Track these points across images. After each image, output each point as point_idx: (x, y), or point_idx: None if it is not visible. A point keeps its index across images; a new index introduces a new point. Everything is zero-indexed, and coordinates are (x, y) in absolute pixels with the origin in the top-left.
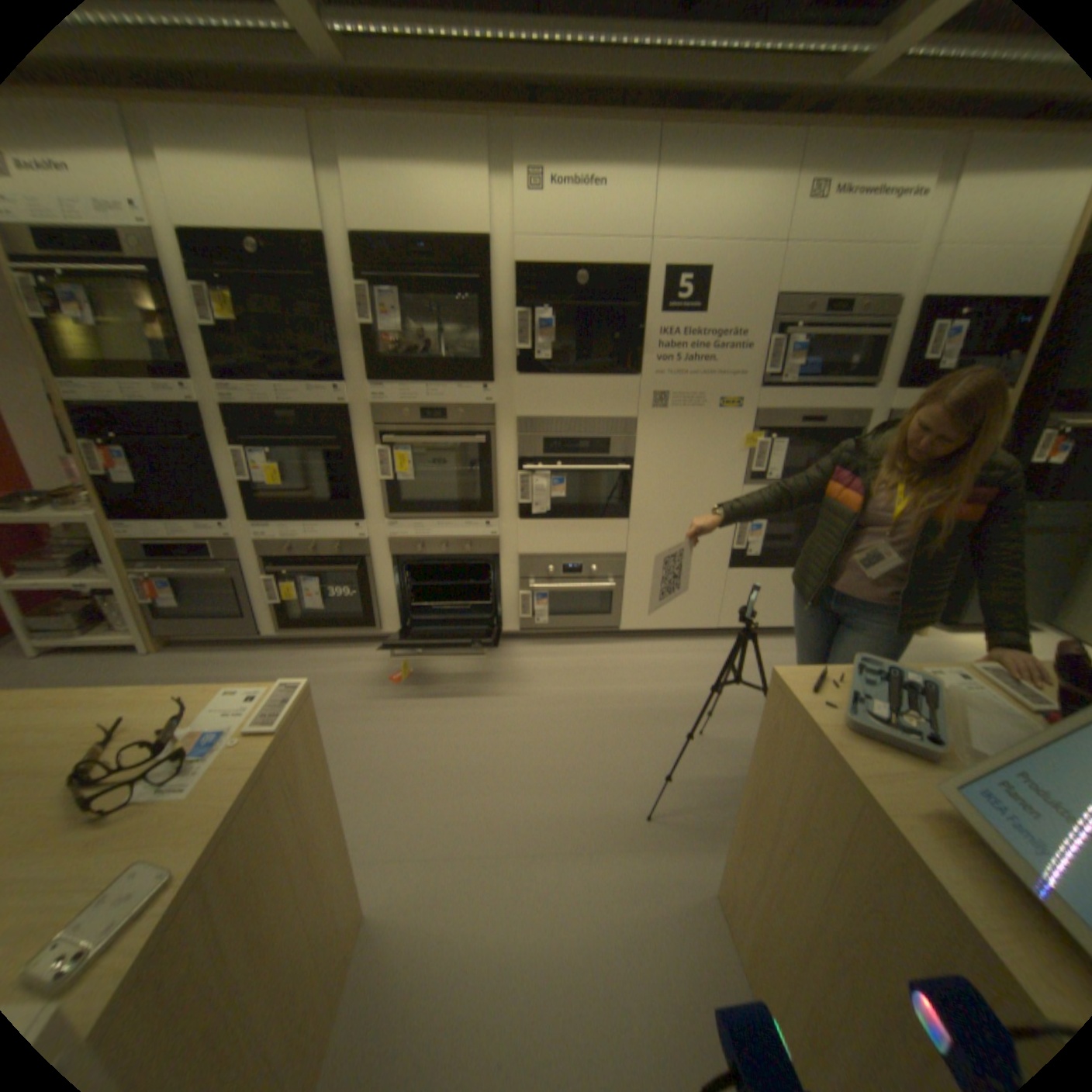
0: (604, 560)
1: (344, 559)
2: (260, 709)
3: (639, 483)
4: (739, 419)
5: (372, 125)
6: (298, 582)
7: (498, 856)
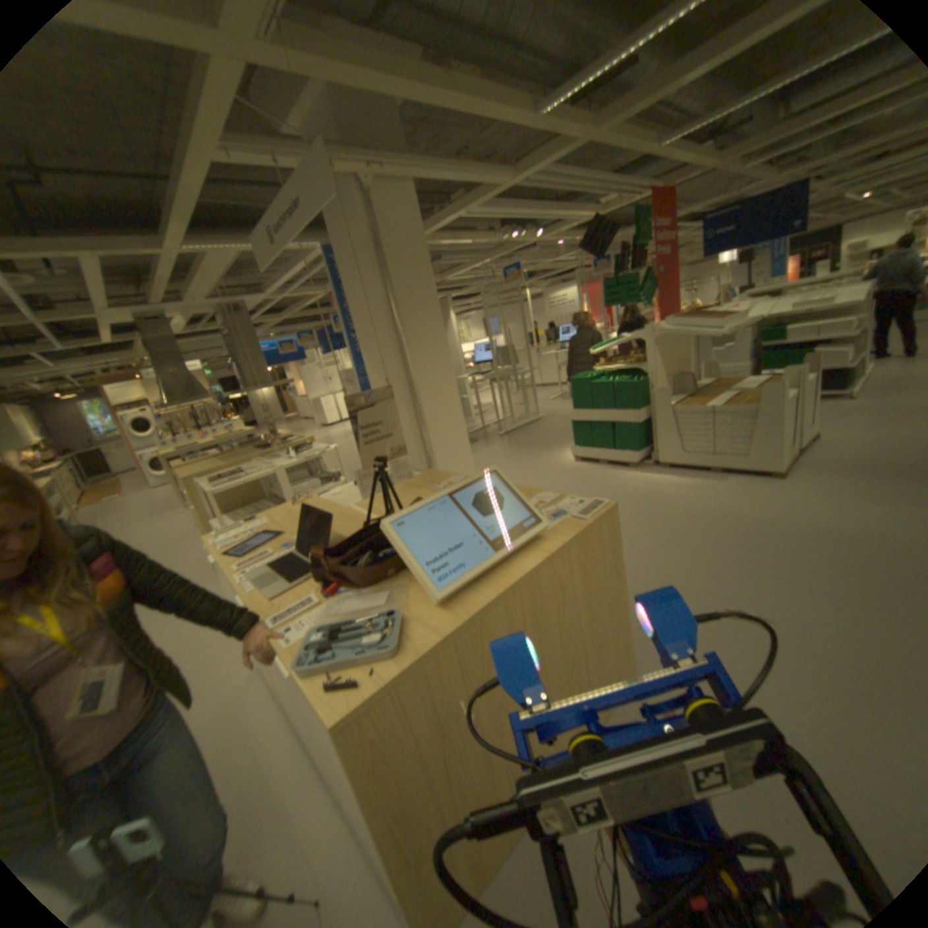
0: None
1: None
2: None
3: None
4: None
5: None
6: None
7: None
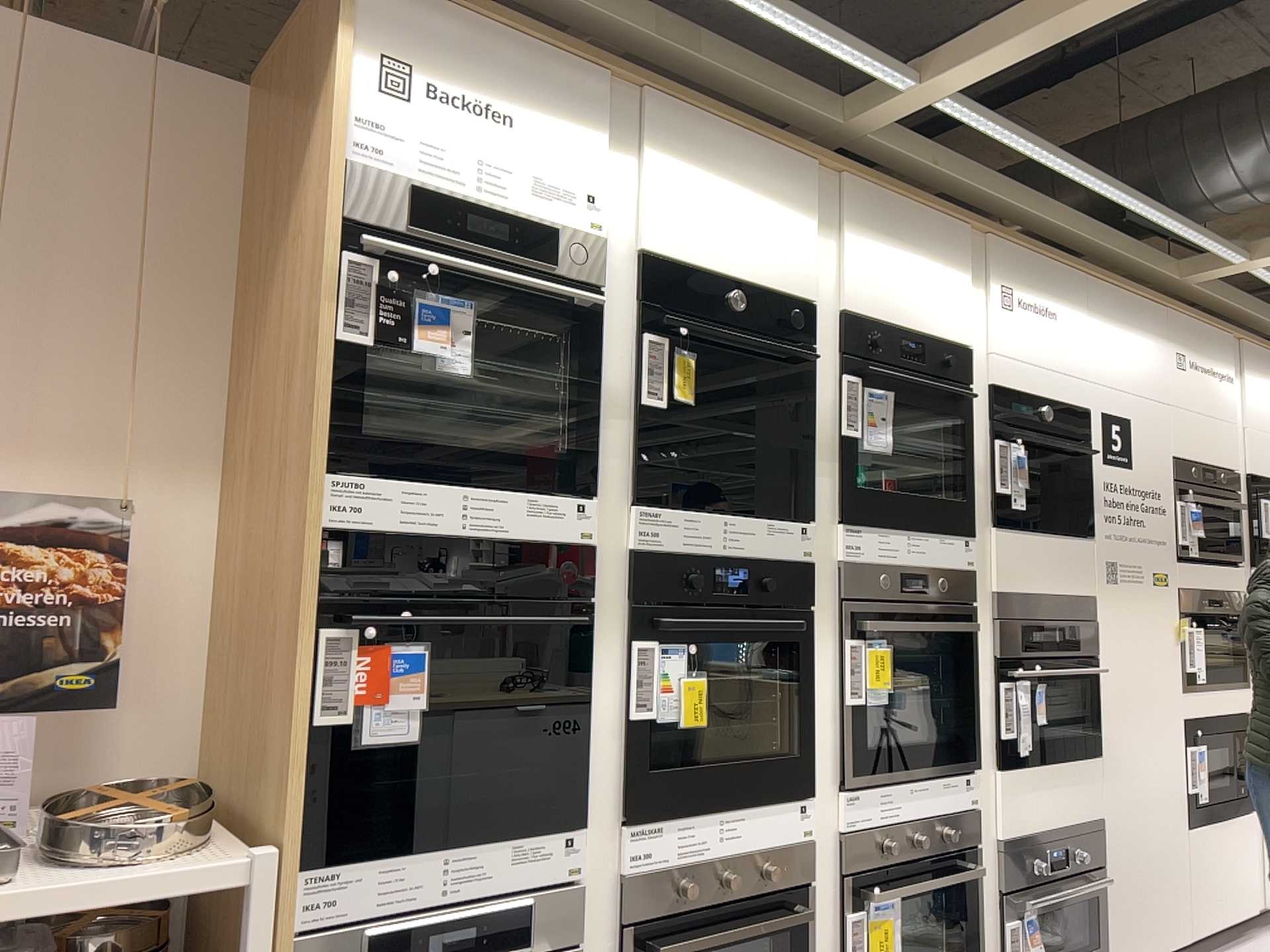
0: (1086, 831)
1: (771, 893)
2: None
3: (1105, 692)
4: (1166, 598)
5: (879, 200)
6: None
7: None
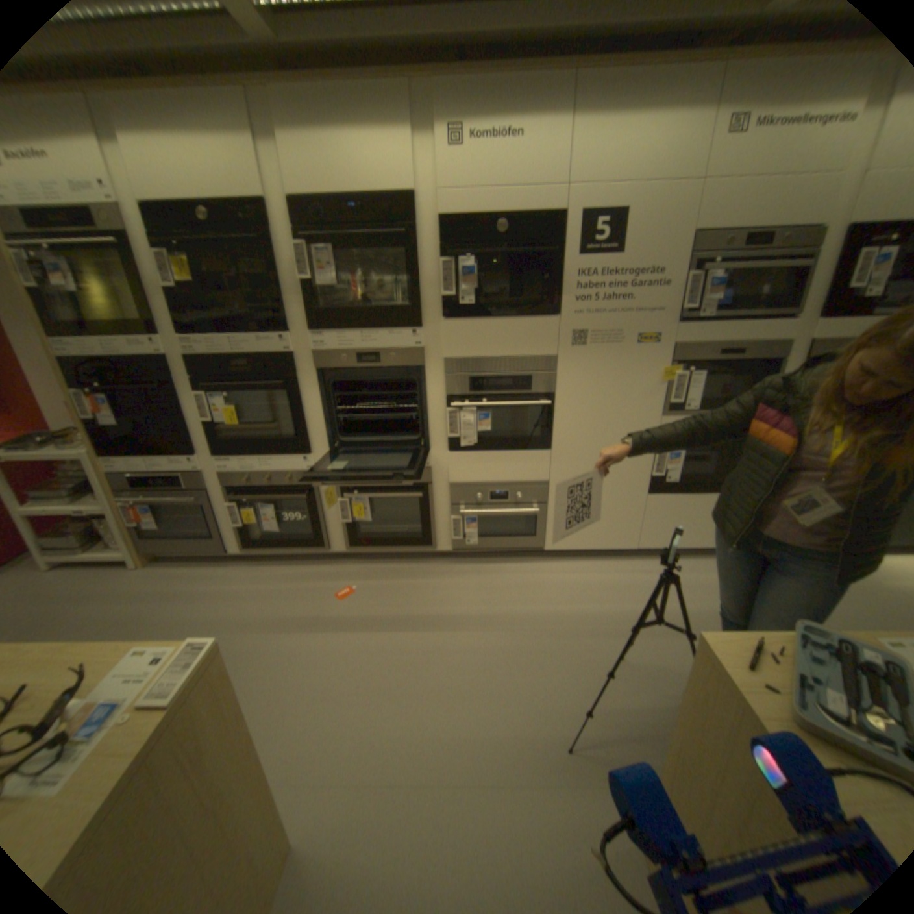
0: (529, 487)
1: (295, 488)
2: (171, 666)
3: (561, 416)
4: (657, 353)
5: (302, 95)
6: (256, 508)
7: (423, 785)
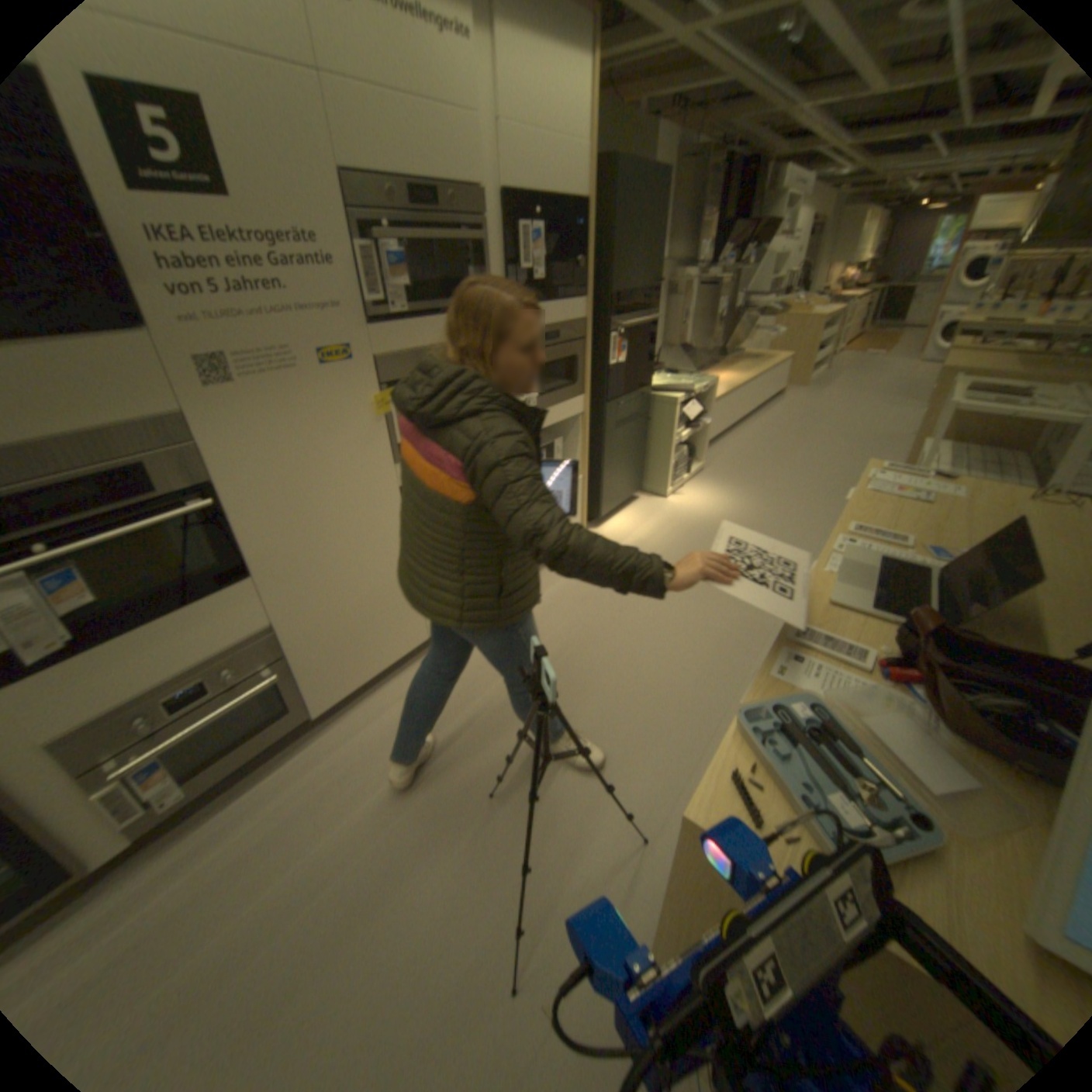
0: (237, 653)
1: None
2: None
3: (240, 517)
4: (354, 376)
5: None
6: None
7: None
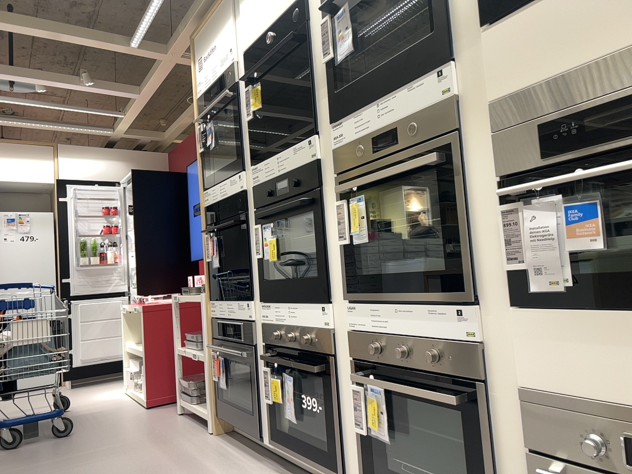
0: None
1: (315, 354)
2: None
3: None
4: None
5: None
6: (284, 378)
7: None
